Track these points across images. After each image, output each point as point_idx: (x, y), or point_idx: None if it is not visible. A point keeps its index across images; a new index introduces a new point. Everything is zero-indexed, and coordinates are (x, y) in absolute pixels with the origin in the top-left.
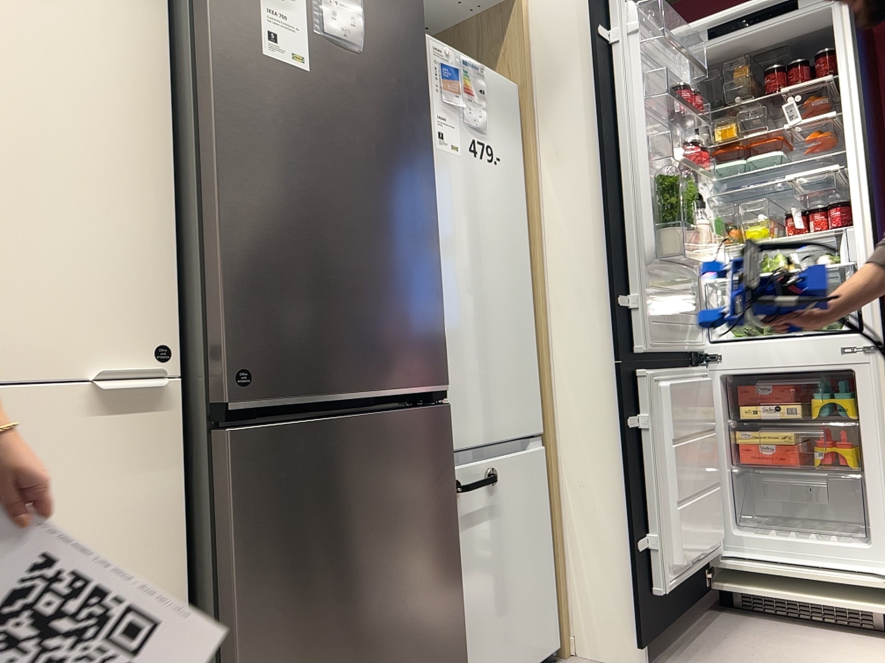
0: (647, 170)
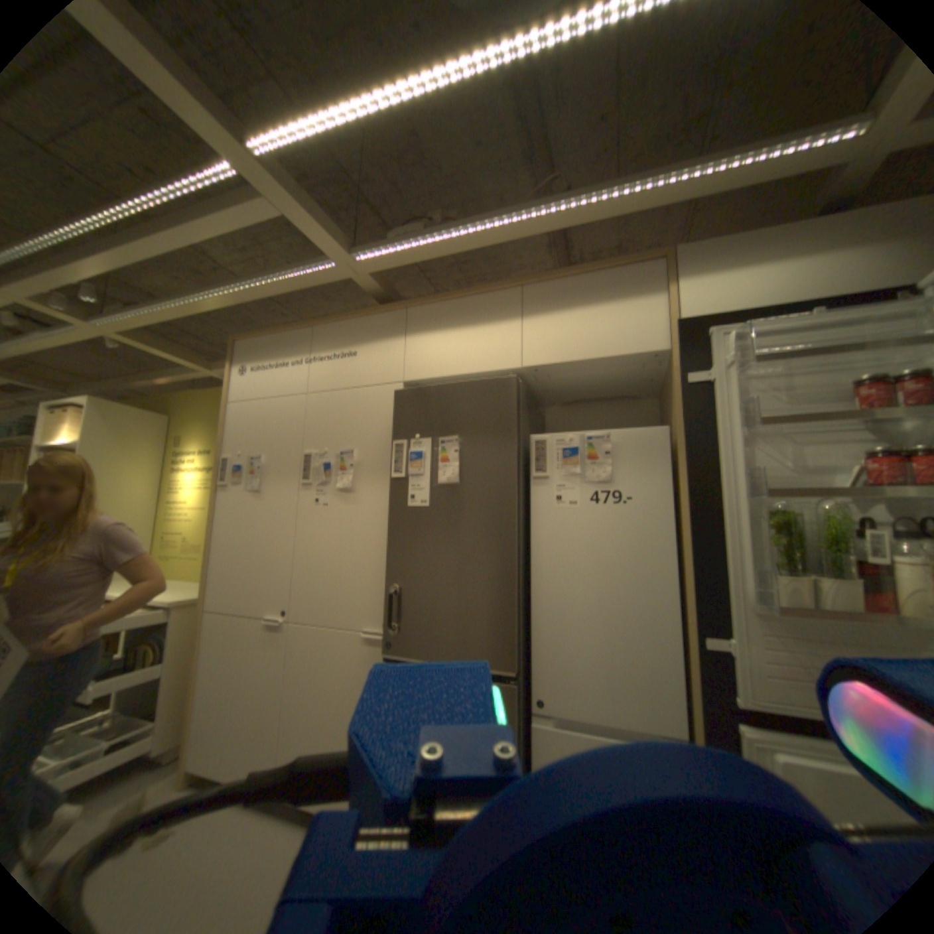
0: (746, 508)
